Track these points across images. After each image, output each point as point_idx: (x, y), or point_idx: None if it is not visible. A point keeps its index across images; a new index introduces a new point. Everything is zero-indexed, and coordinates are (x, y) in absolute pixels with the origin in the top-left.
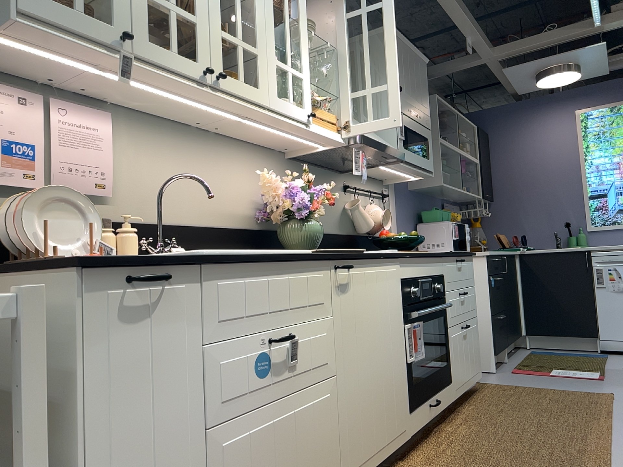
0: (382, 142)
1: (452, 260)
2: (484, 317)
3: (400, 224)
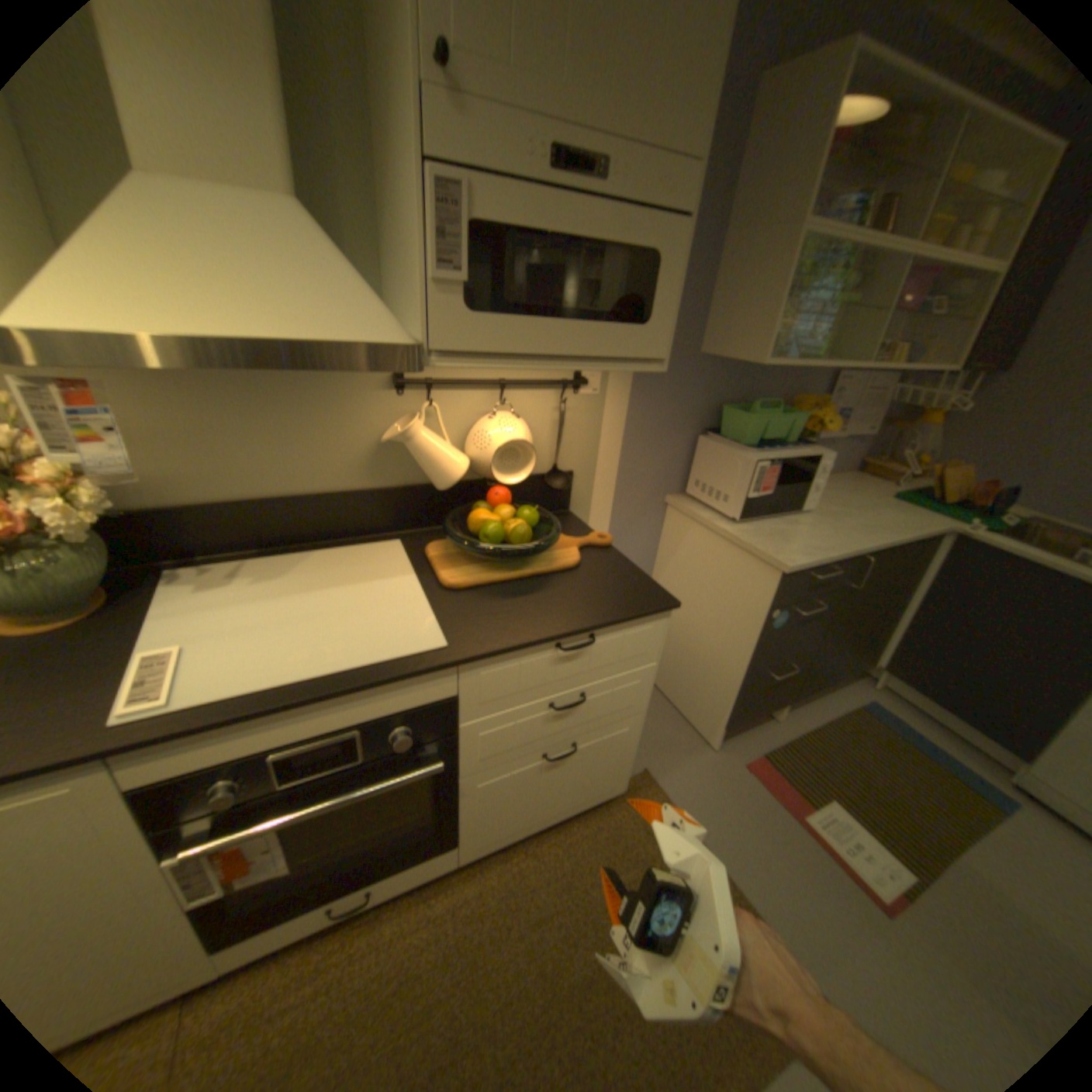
0: (251, 325)
1: (517, 653)
2: (732, 668)
3: (630, 439)
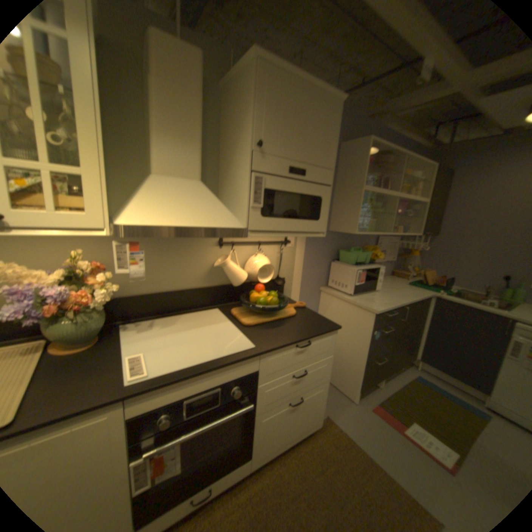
0: (195, 221)
1: (282, 350)
2: (360, 361)
3: (306, 264)
